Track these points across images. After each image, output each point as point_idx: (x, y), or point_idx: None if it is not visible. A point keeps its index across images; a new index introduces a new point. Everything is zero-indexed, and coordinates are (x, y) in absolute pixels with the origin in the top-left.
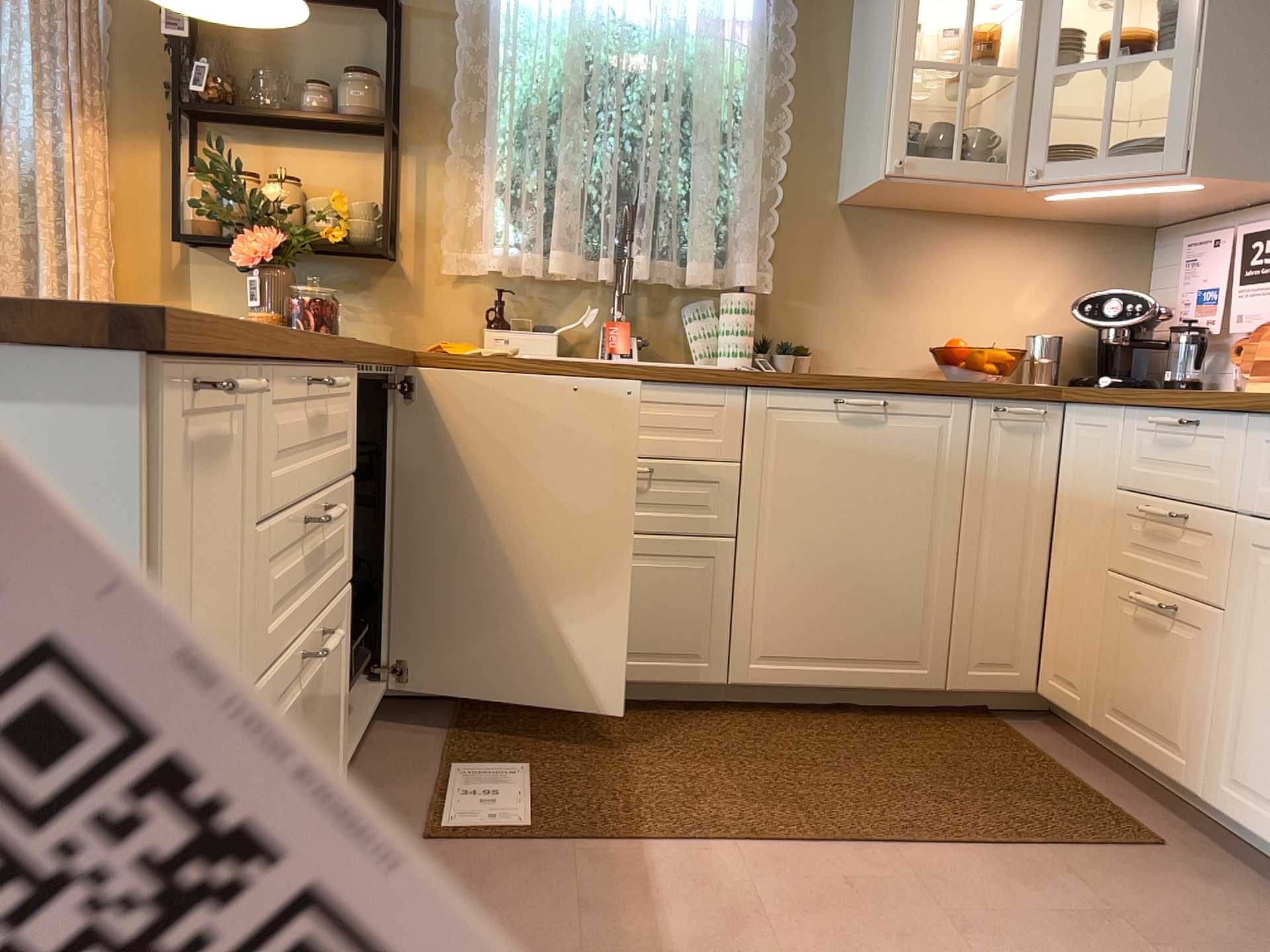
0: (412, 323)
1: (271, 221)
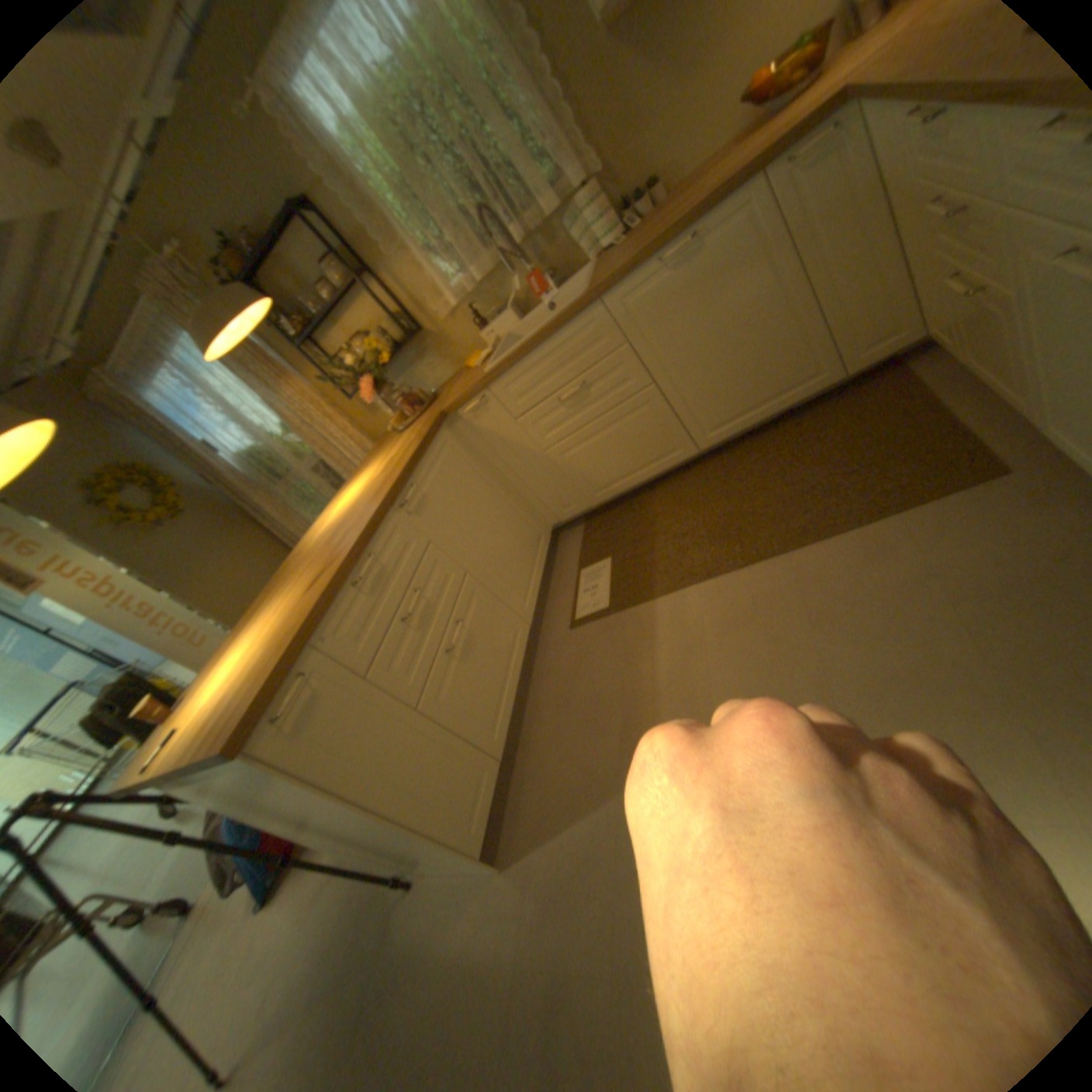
0: (453, 351)
1: (360, 374)
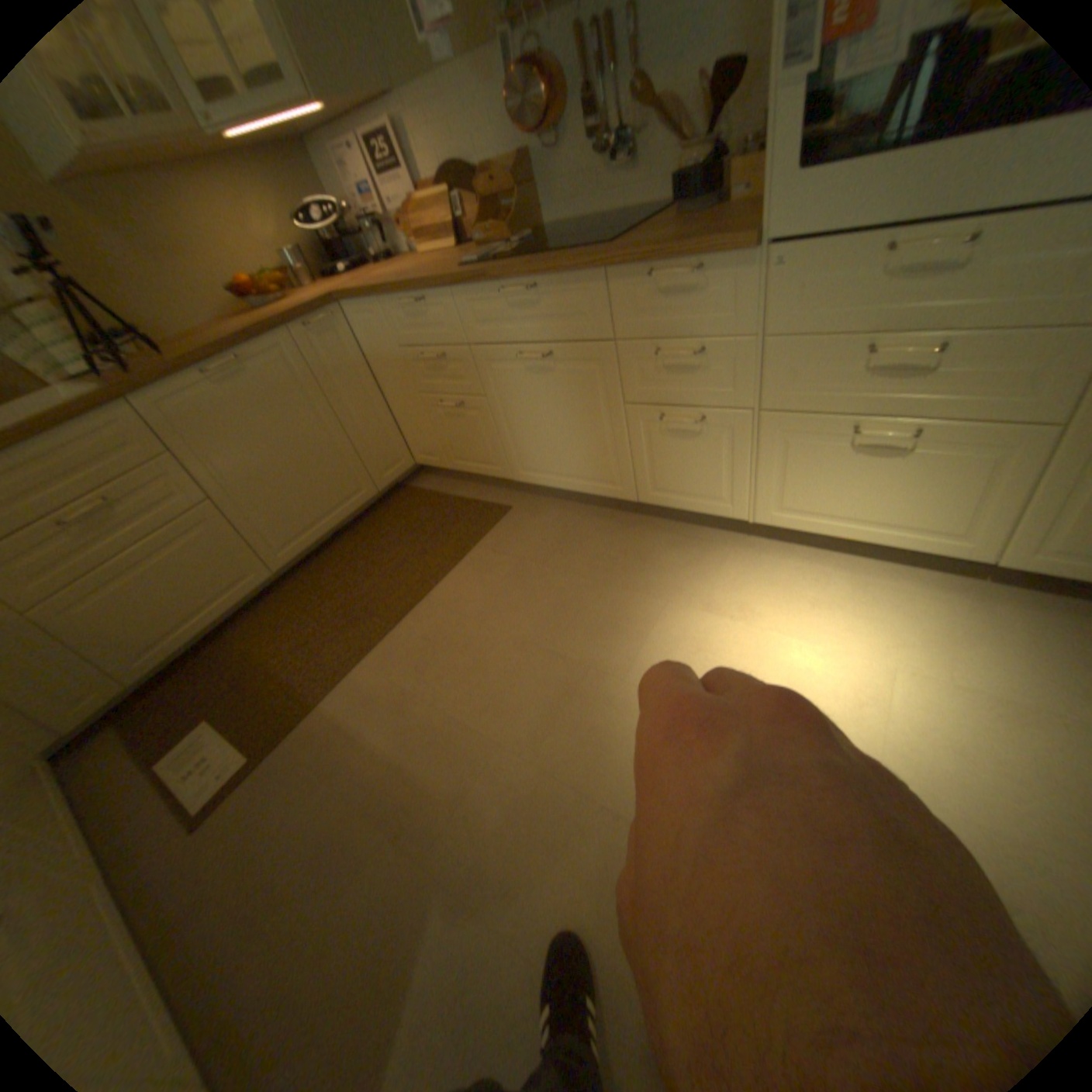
0: None
1: None
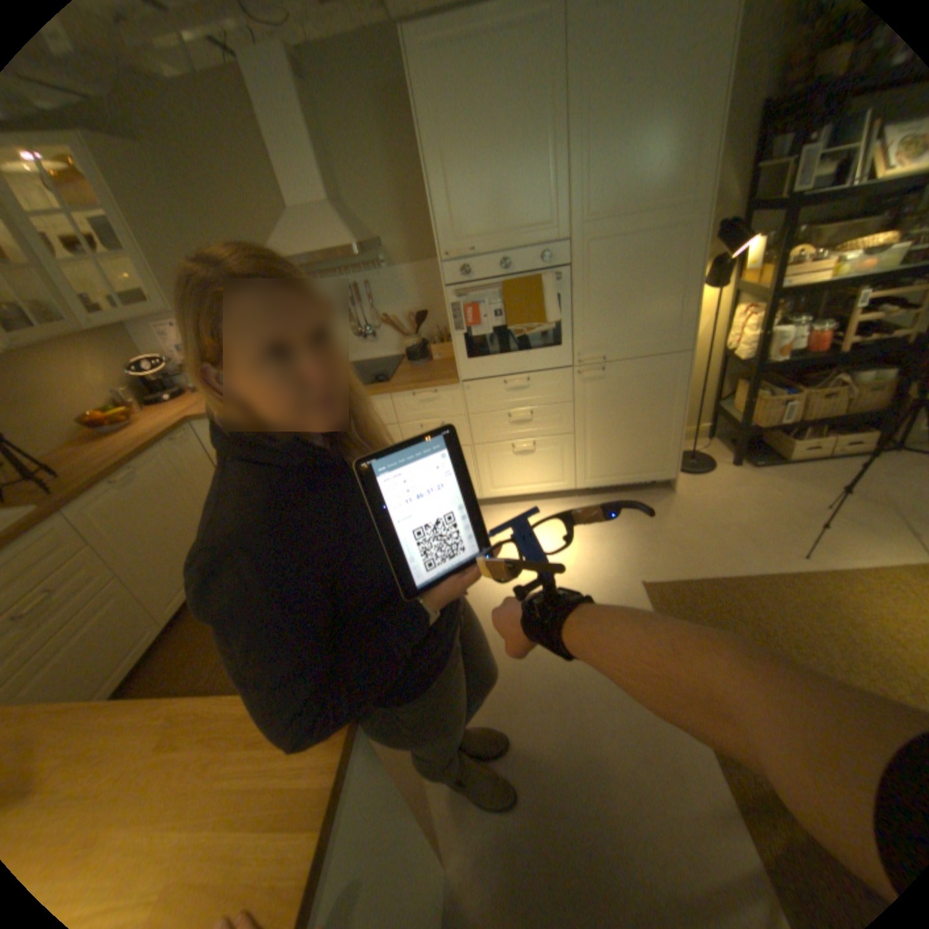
0: None
1: None
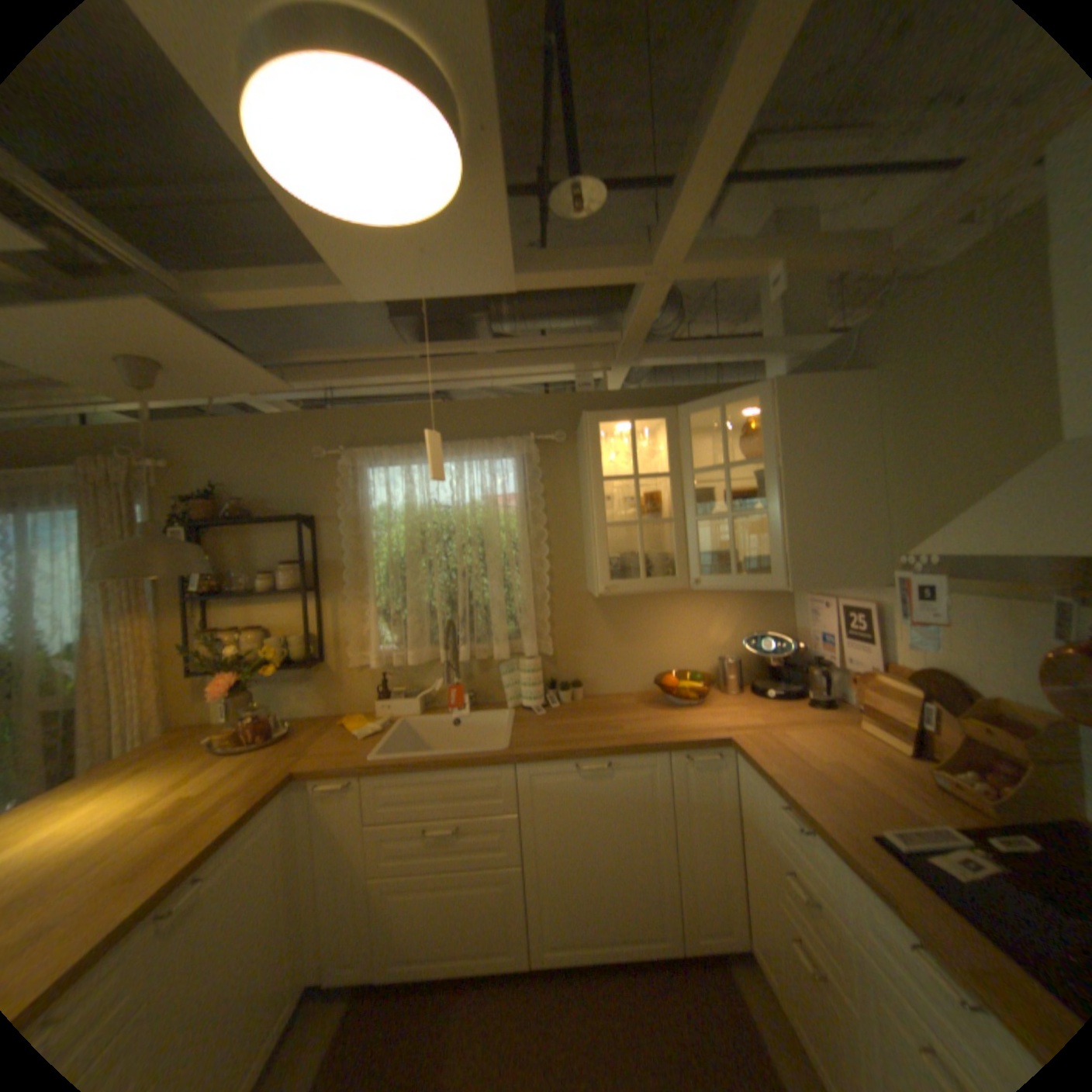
0: (336, 698)
1: (229, 669)
